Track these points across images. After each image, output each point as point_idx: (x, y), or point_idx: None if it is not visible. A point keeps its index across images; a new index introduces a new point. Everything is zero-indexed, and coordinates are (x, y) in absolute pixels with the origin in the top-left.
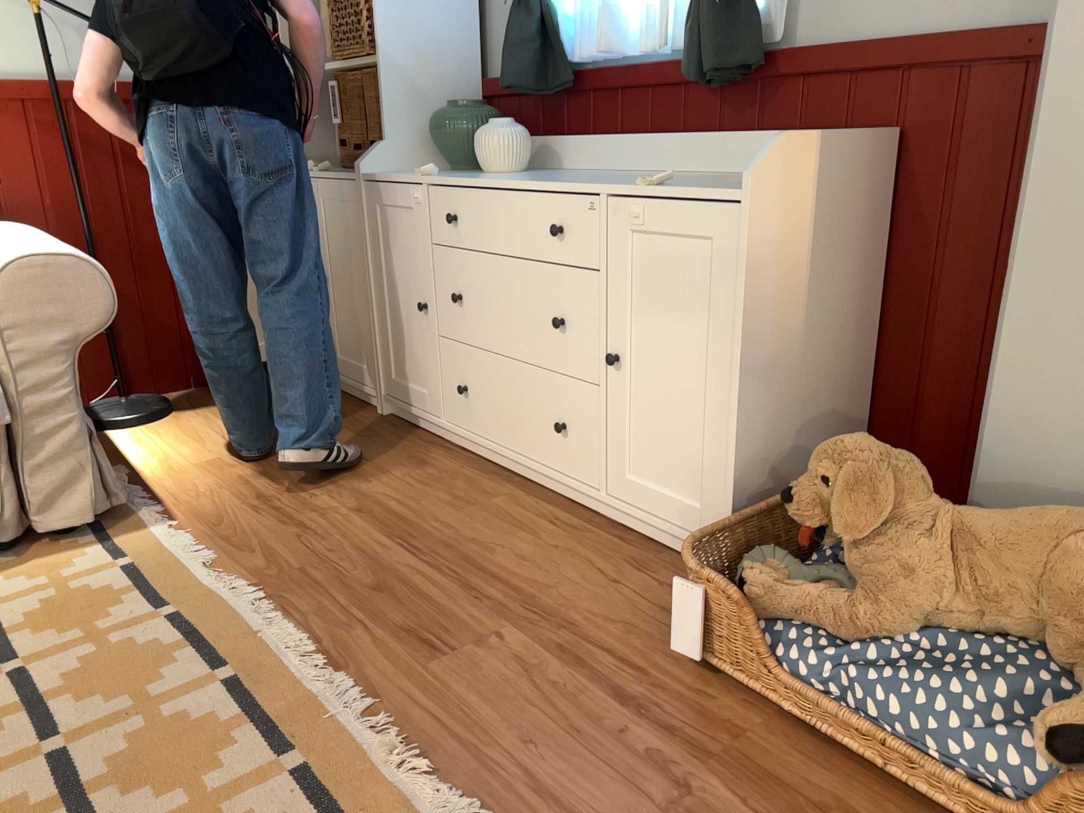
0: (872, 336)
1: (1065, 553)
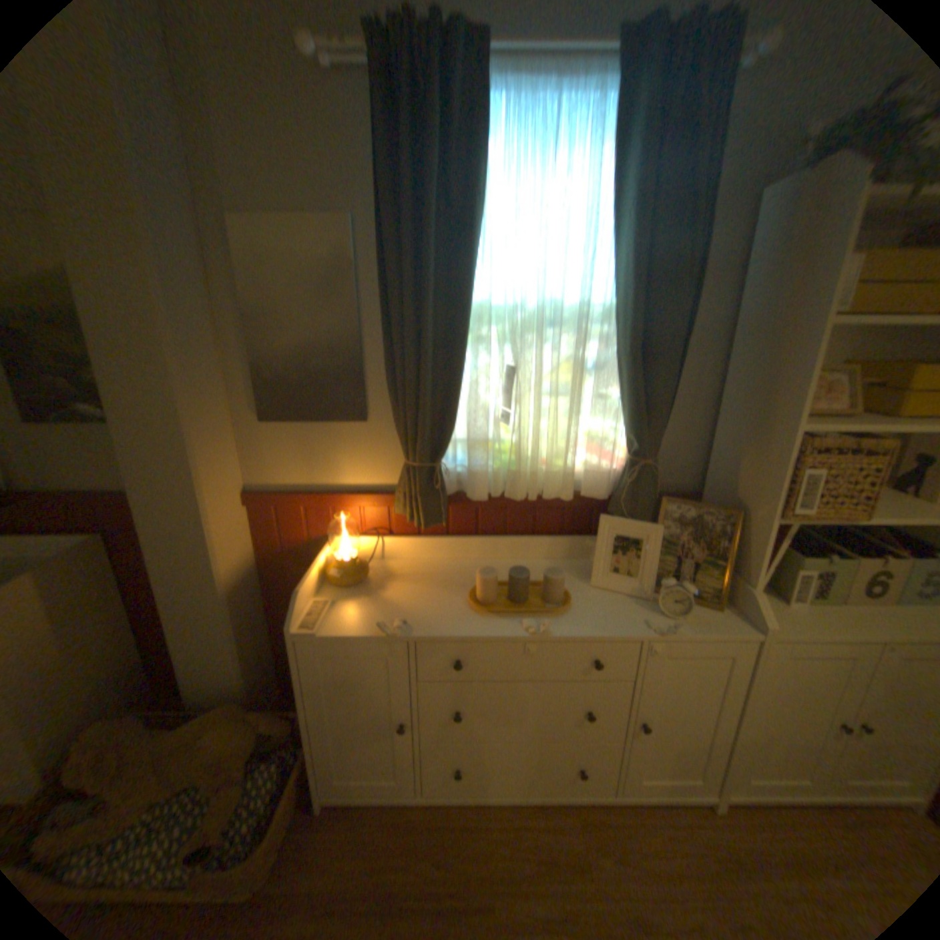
0: (127, 623)
1: (198, 748)
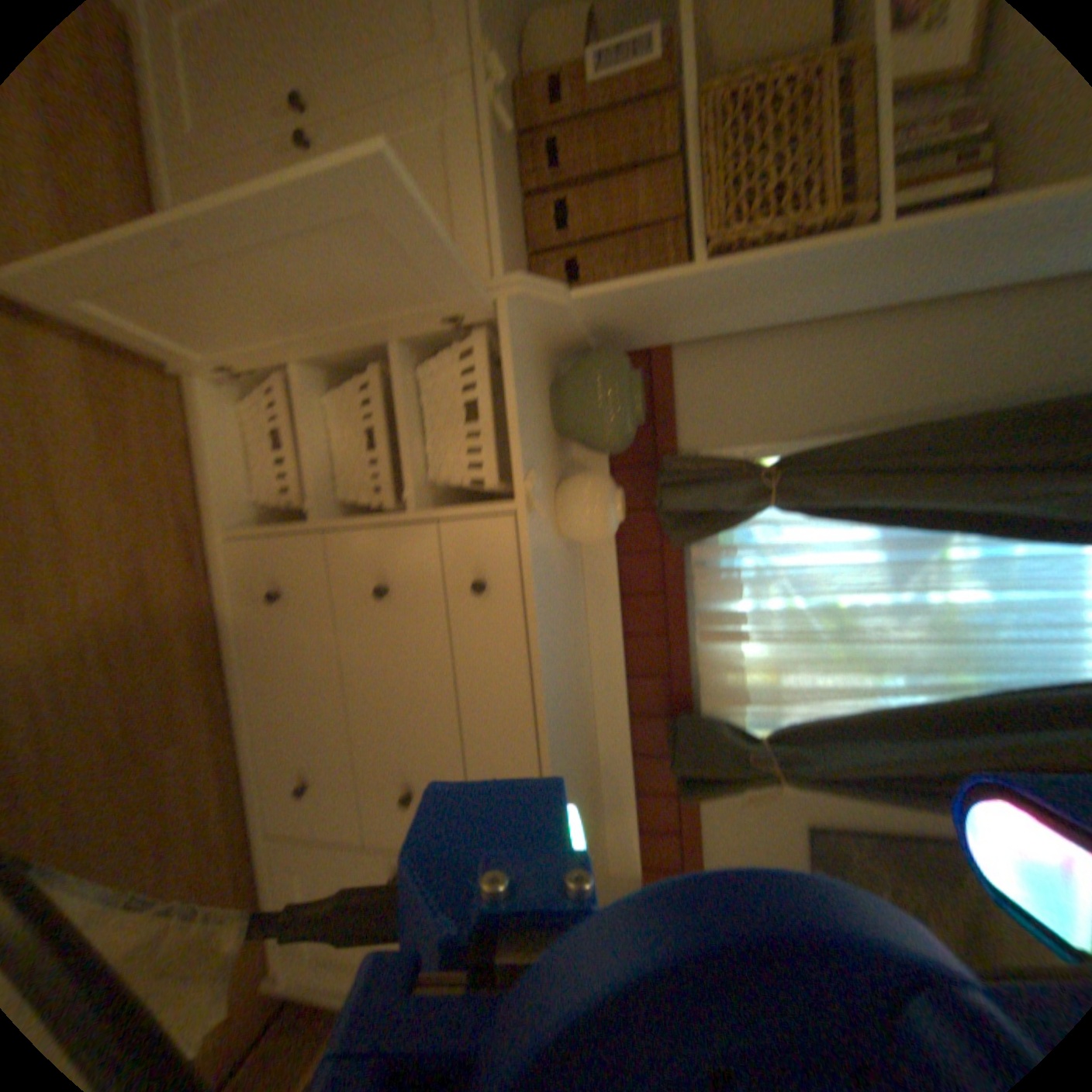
0: None
1: None
